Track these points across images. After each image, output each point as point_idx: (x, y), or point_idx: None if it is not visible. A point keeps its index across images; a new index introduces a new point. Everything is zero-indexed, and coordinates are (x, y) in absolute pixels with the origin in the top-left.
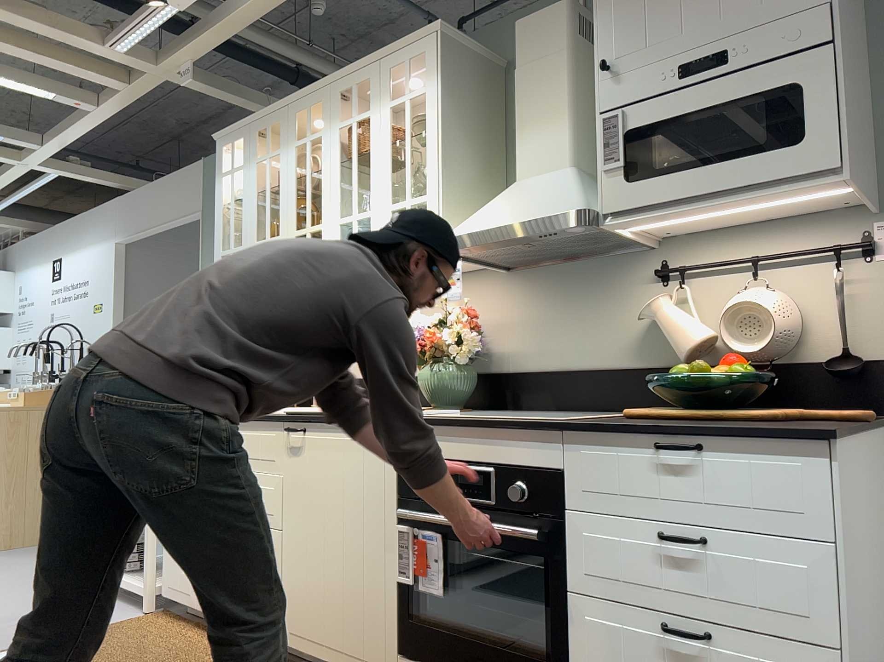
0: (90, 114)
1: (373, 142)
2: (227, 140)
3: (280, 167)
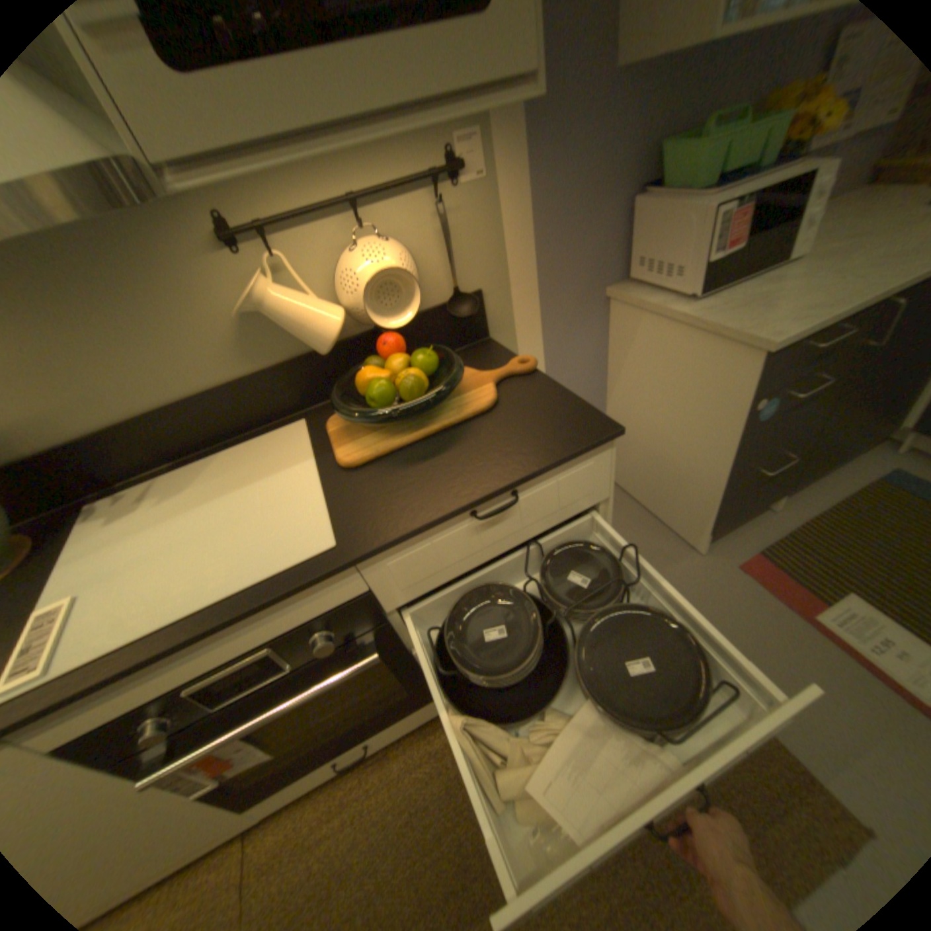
0: None
1: None
2: None
3: None
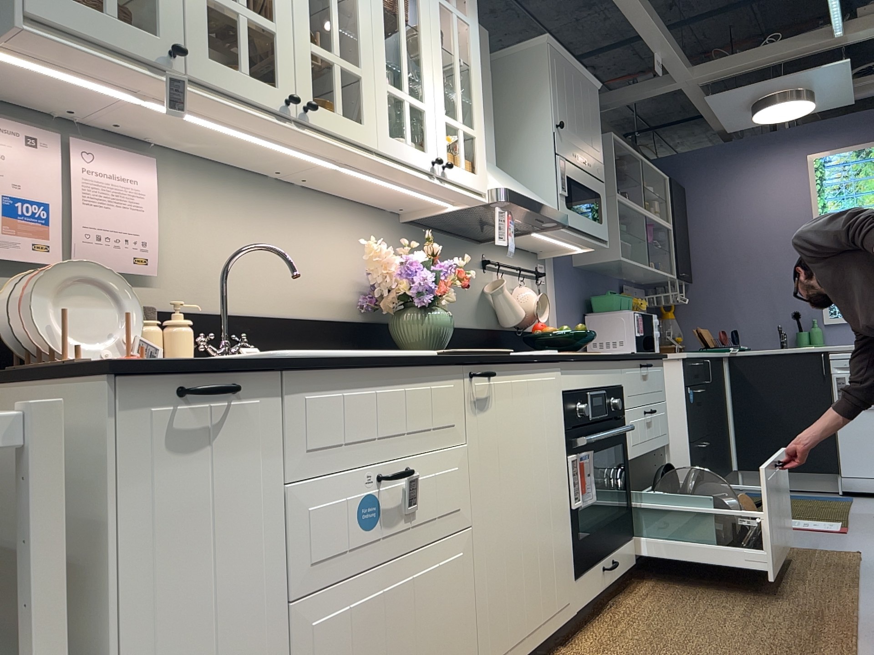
0: None
1: (425, 24)
2: None
3: None
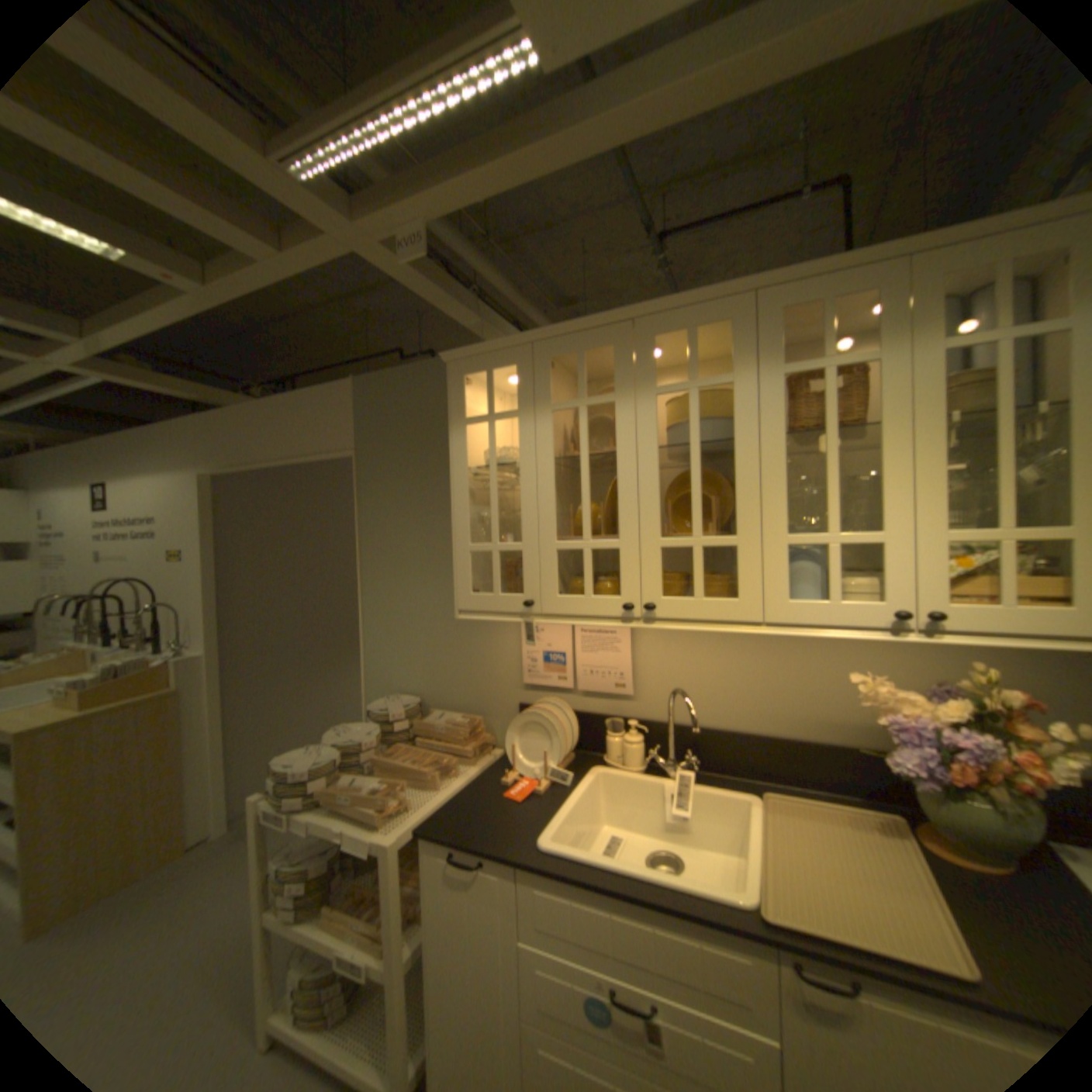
0: (179, 292)
1: (894, 410)
2: (475, 363)
3: (616, 425)
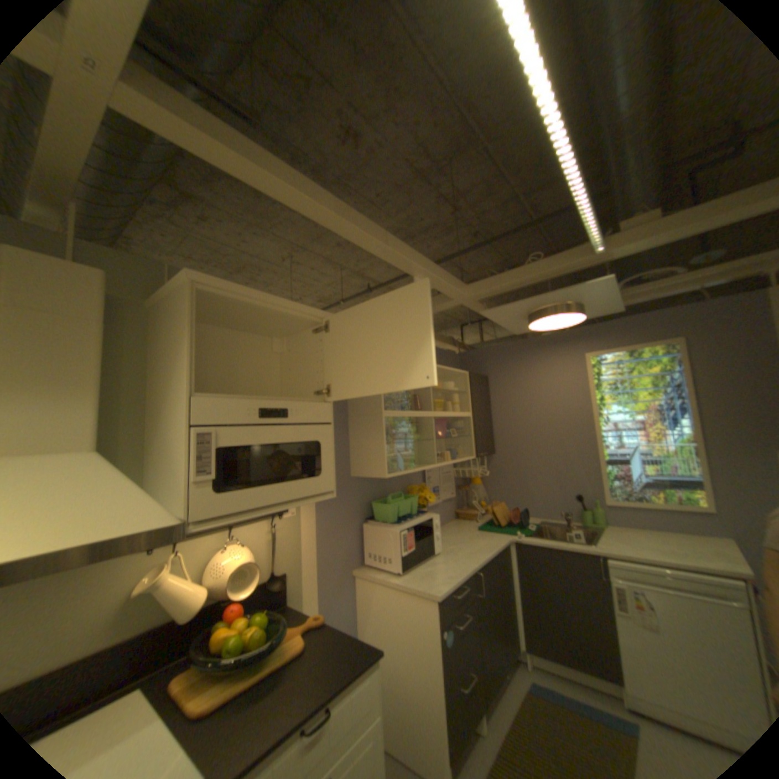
0: None
1: None
2: None
3: None
